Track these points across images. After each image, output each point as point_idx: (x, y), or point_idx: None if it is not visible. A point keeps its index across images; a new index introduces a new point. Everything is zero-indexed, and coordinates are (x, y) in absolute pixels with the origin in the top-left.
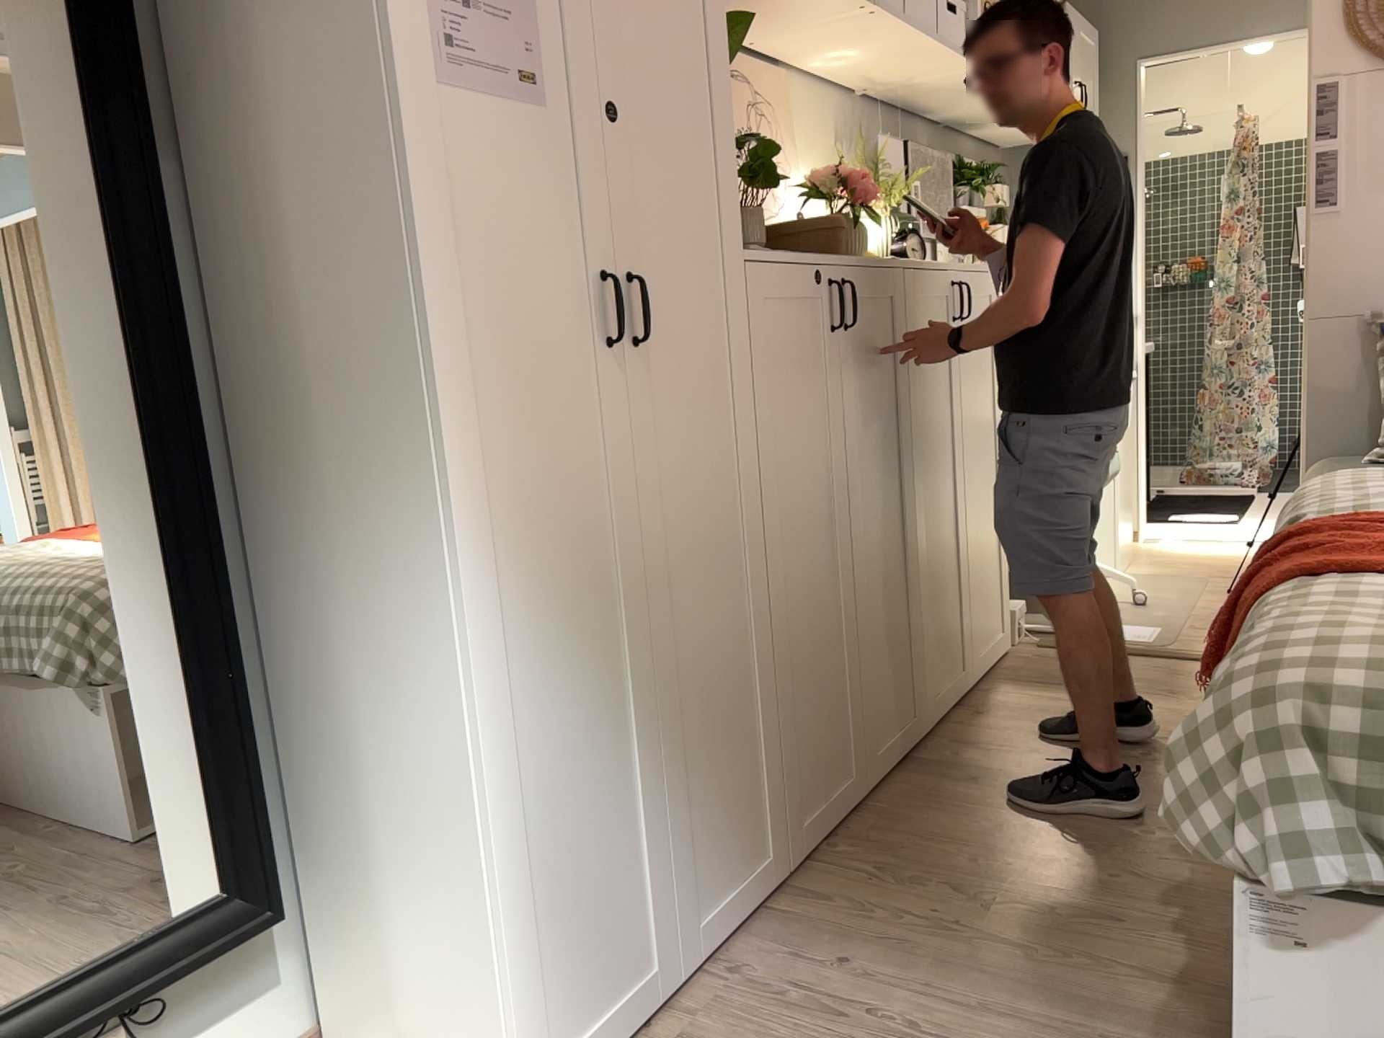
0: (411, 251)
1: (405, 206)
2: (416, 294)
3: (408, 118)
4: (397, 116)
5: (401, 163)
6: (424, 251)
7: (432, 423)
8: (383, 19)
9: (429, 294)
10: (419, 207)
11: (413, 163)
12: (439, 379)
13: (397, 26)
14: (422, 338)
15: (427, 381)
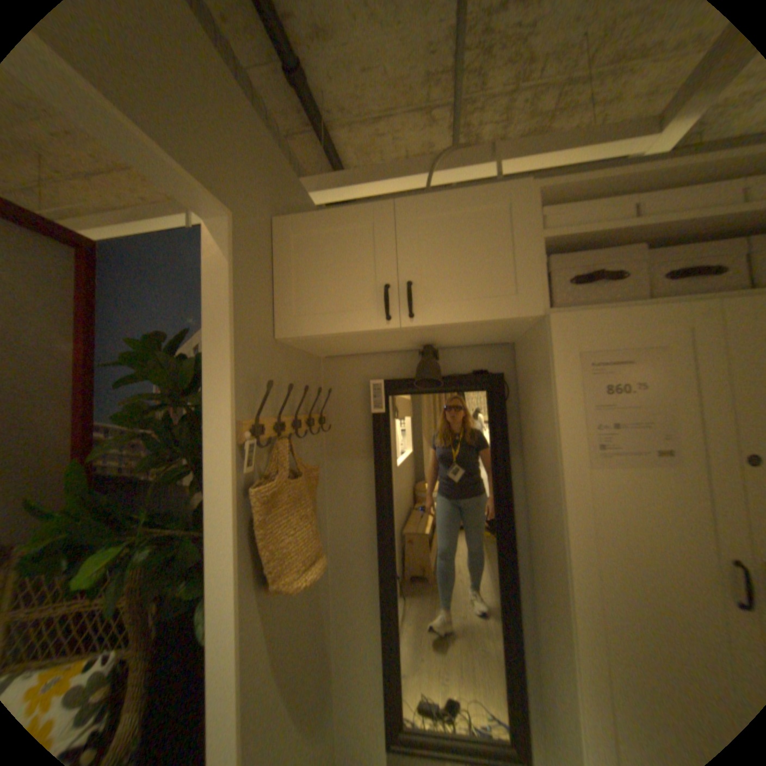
0: (571, 551)
1: (570, 530)
2: (573, 571)
3: (575, 490)
4: (567, 490)
5: (569, 511)
6: (580, 550)
7: (579, 634)
8: (563, 449)
9: (582, 571)
10: (579, 530)
11: (577, 510)
12: (586, 613)
13: (571, 450)
14: (575, 592)
15: (577, 613)
